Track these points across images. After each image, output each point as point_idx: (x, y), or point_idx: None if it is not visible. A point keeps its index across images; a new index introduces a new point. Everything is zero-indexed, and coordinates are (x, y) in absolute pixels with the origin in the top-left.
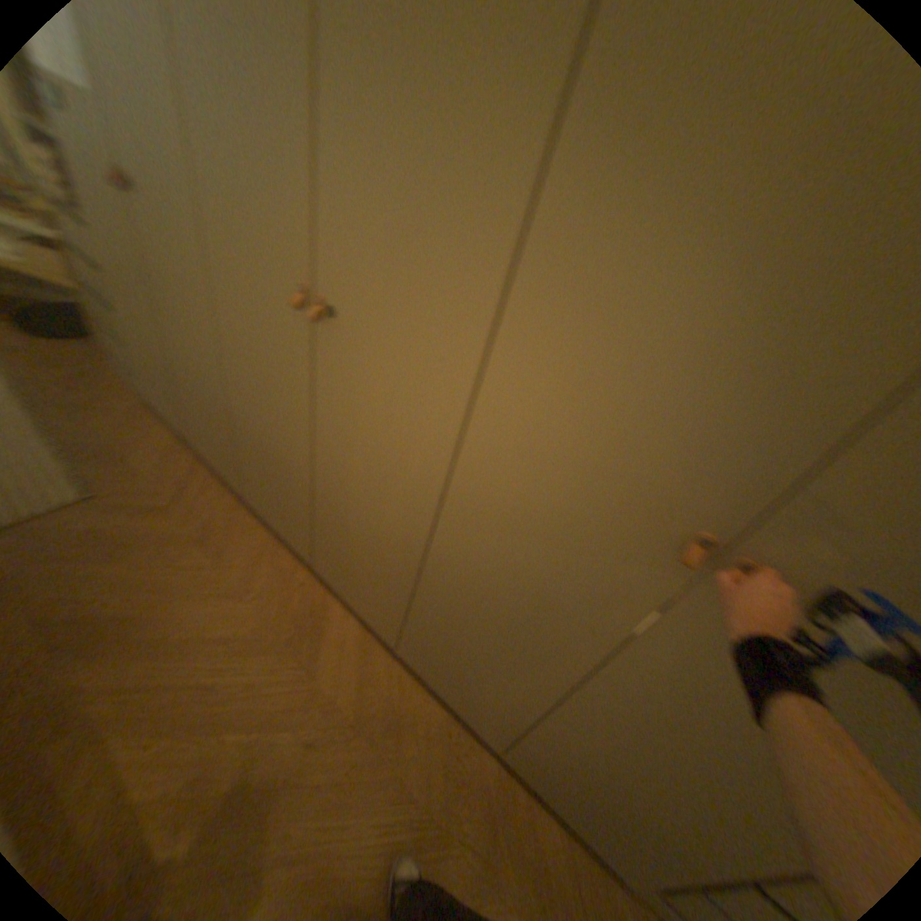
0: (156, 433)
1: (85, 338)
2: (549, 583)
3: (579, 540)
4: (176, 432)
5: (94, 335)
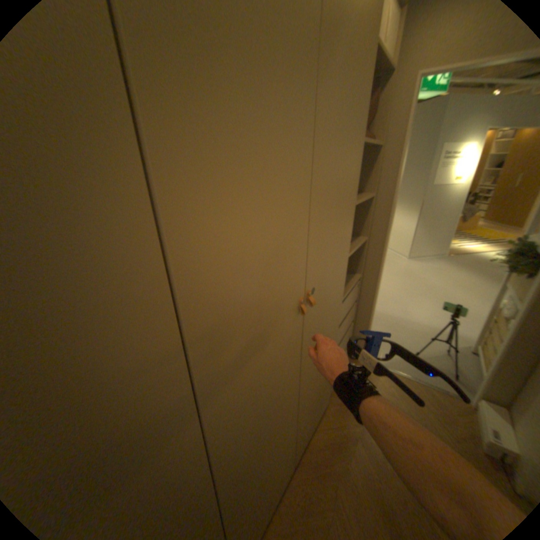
0: None
1: None
2: (279, 388)
3: (280, 357)
4: None
5: None
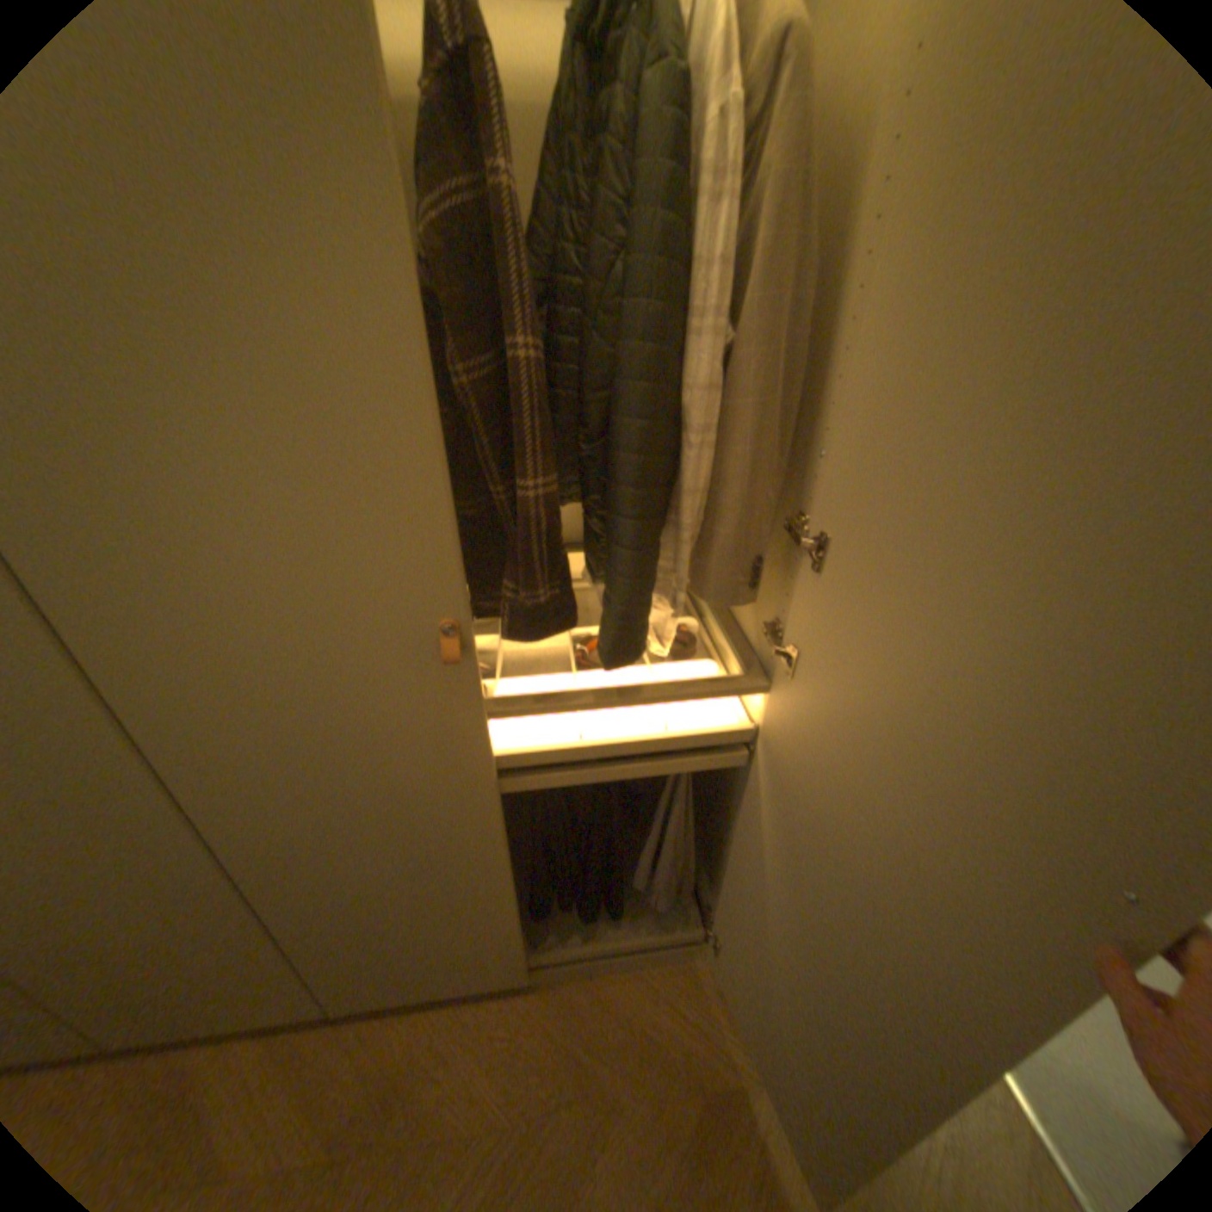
0: None
1: None
2: (381, 783)
3: (358, 717)
4: None
5: None
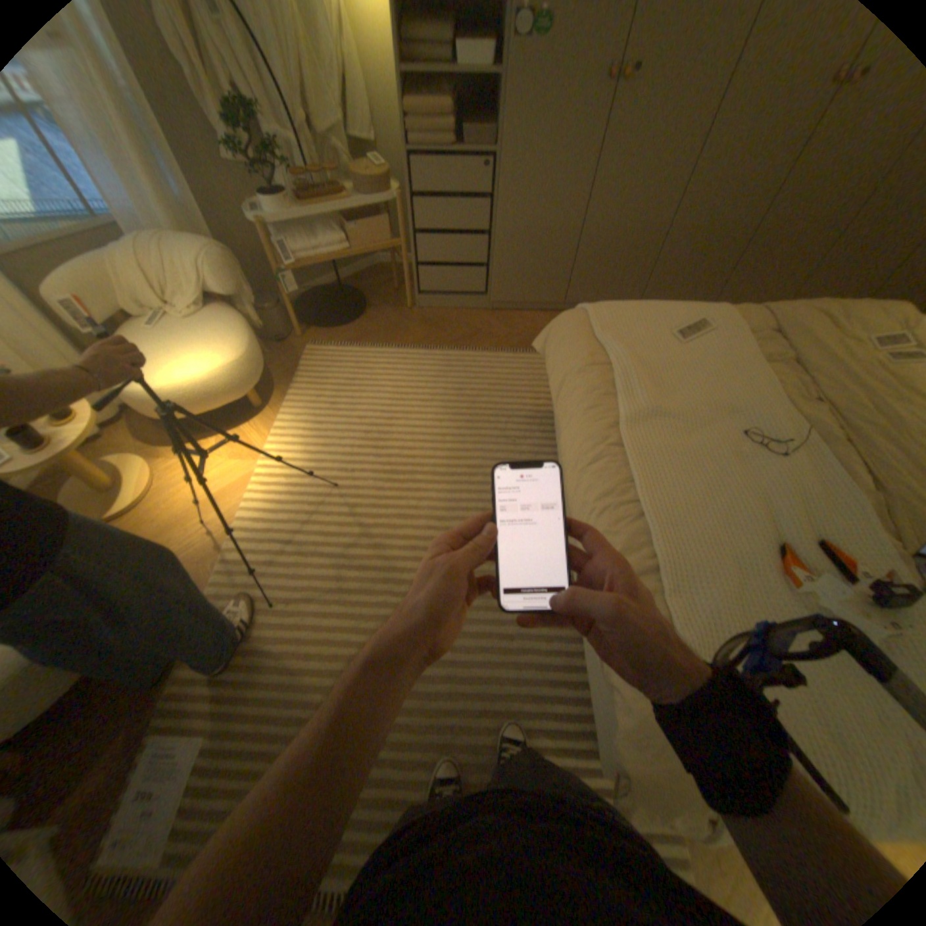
0: (527, 315)
1: (364, 304)
2: None
3: None
4: (560, 296)
5: (423, 277)
